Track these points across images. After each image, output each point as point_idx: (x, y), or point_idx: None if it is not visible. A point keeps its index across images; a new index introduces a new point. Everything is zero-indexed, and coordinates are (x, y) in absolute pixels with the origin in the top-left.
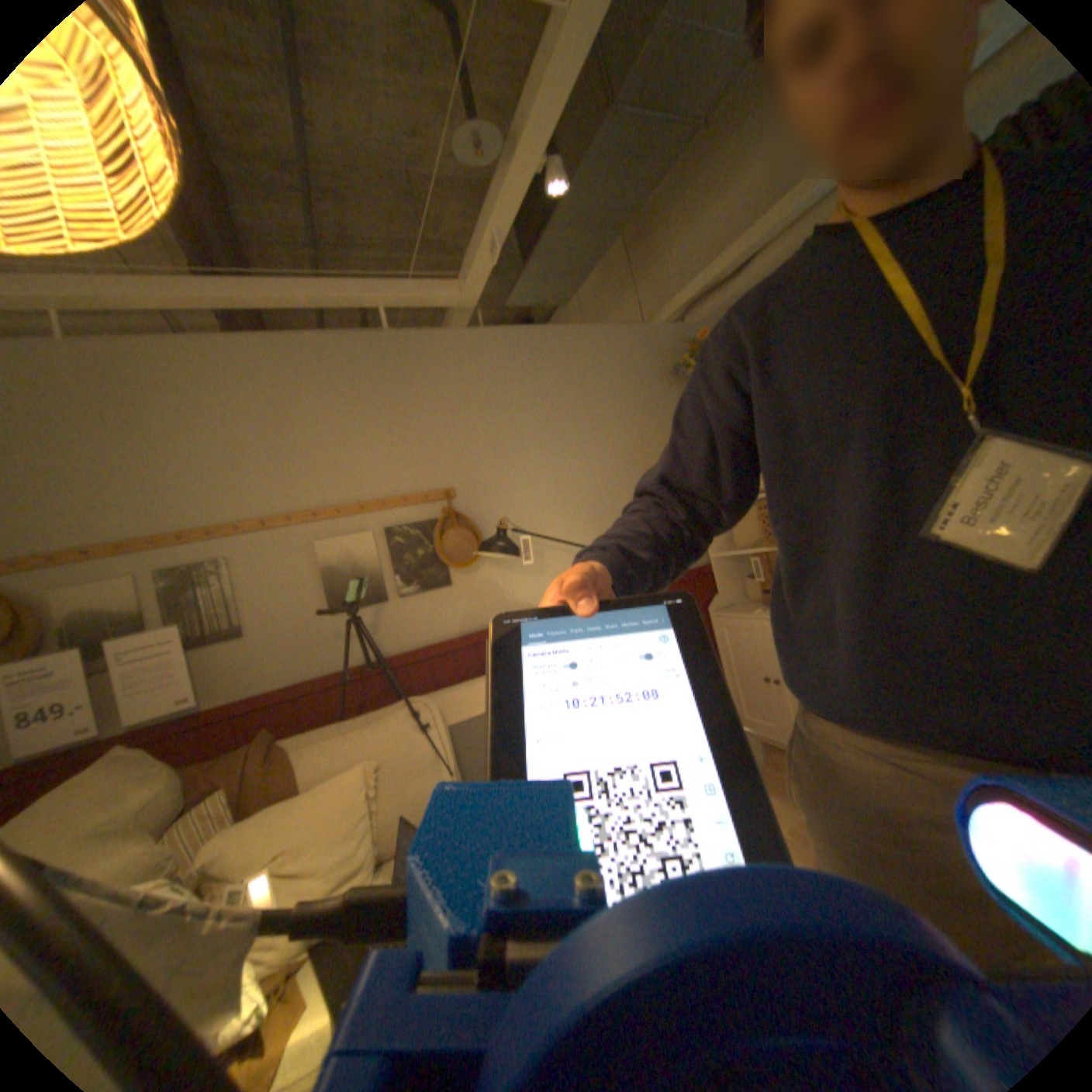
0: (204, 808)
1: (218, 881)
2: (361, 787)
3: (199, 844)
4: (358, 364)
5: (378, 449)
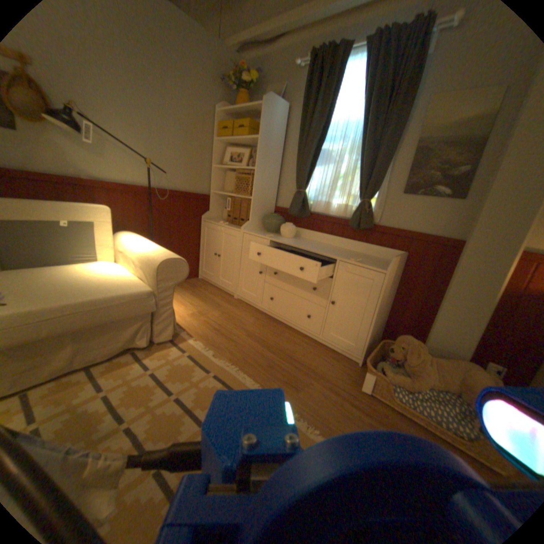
0: None
1: None
2: None
3: None
4: None
5: None
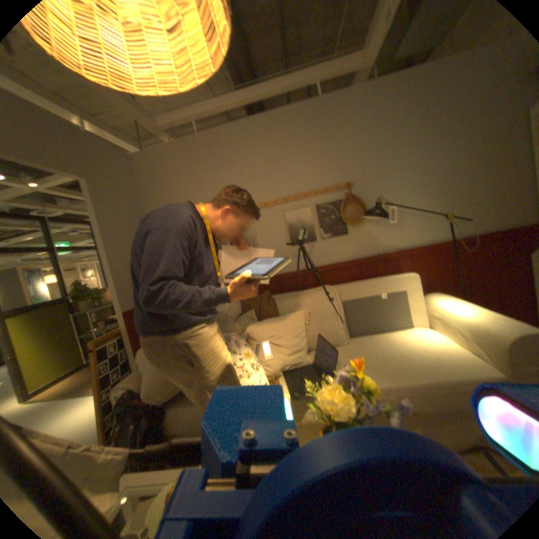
0: (247, 313)
1: (252, 339)
2: (302, 318)
3: (246, 325)
4: (305, 117)
5: (314, 163)
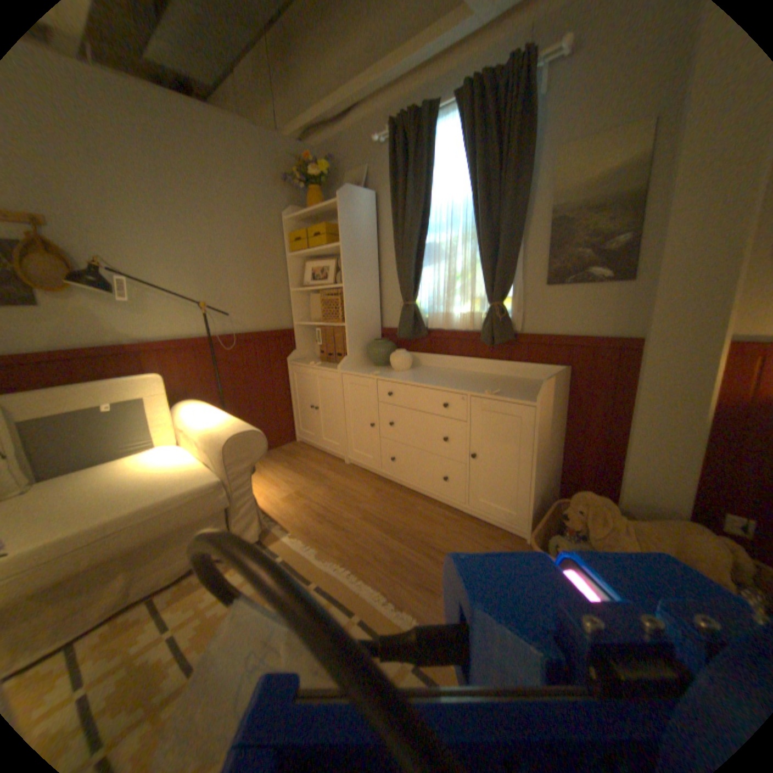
0: None
1: None
2: None
3: None
4: None
5: None
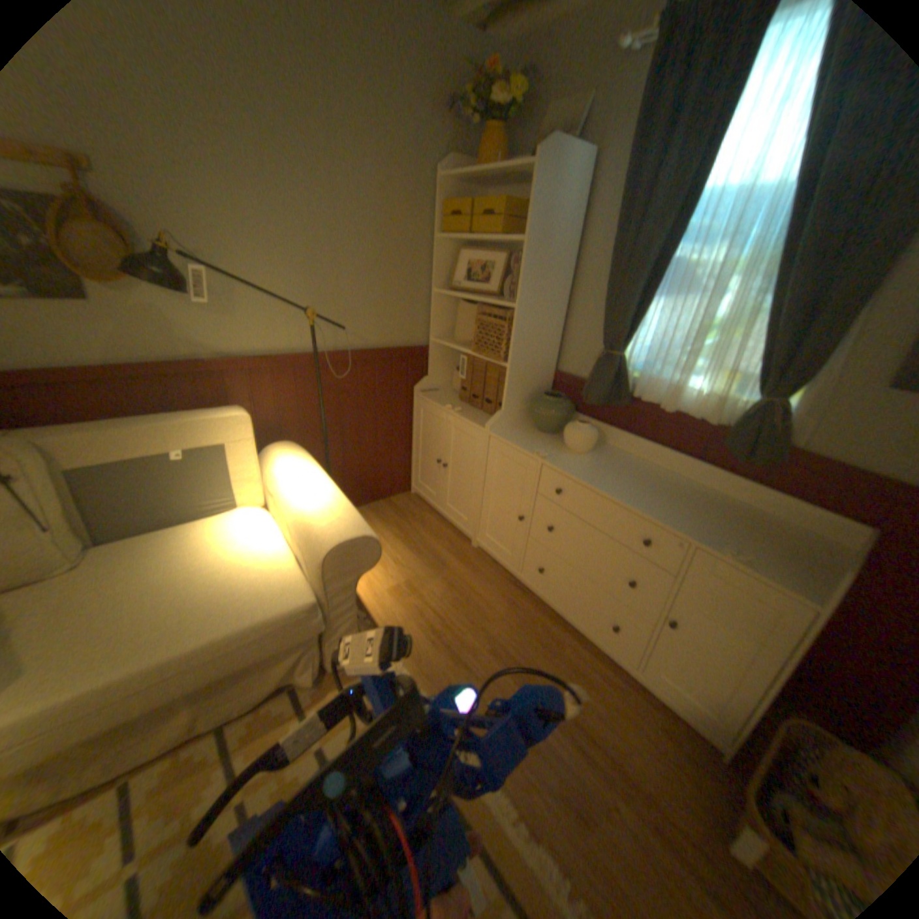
0: None
1: None
2: None
3: None
4: None
5: None
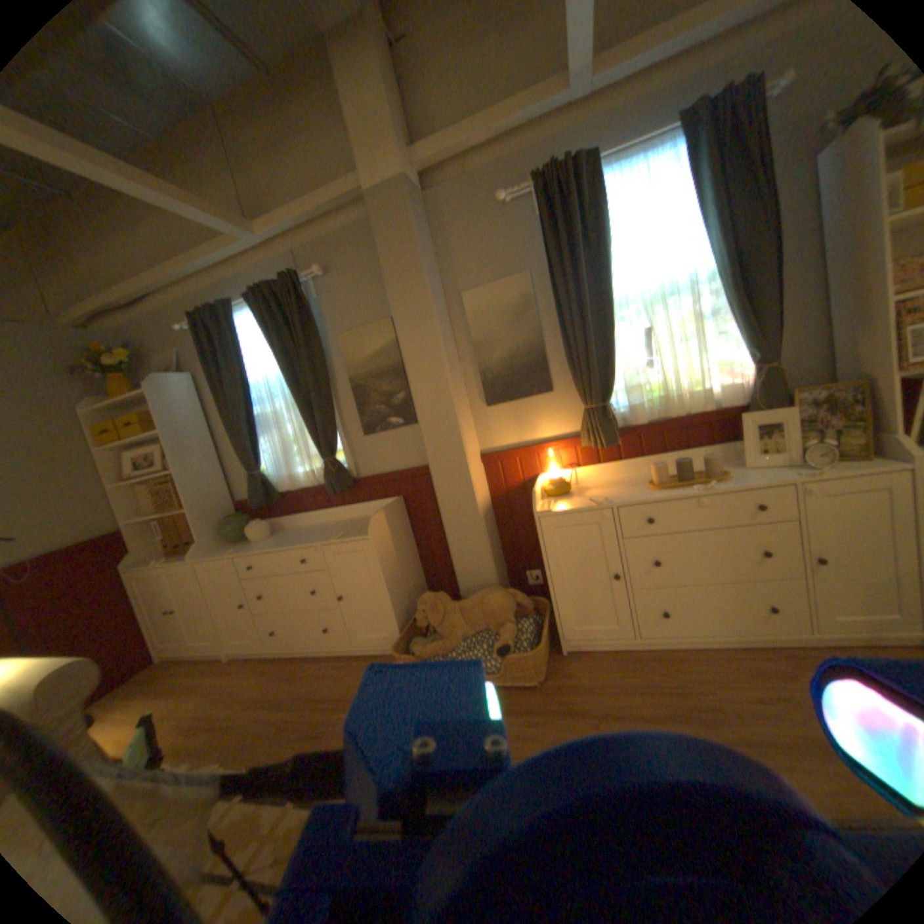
0: None
1: None
2: None
3: None
4: None
5: None
